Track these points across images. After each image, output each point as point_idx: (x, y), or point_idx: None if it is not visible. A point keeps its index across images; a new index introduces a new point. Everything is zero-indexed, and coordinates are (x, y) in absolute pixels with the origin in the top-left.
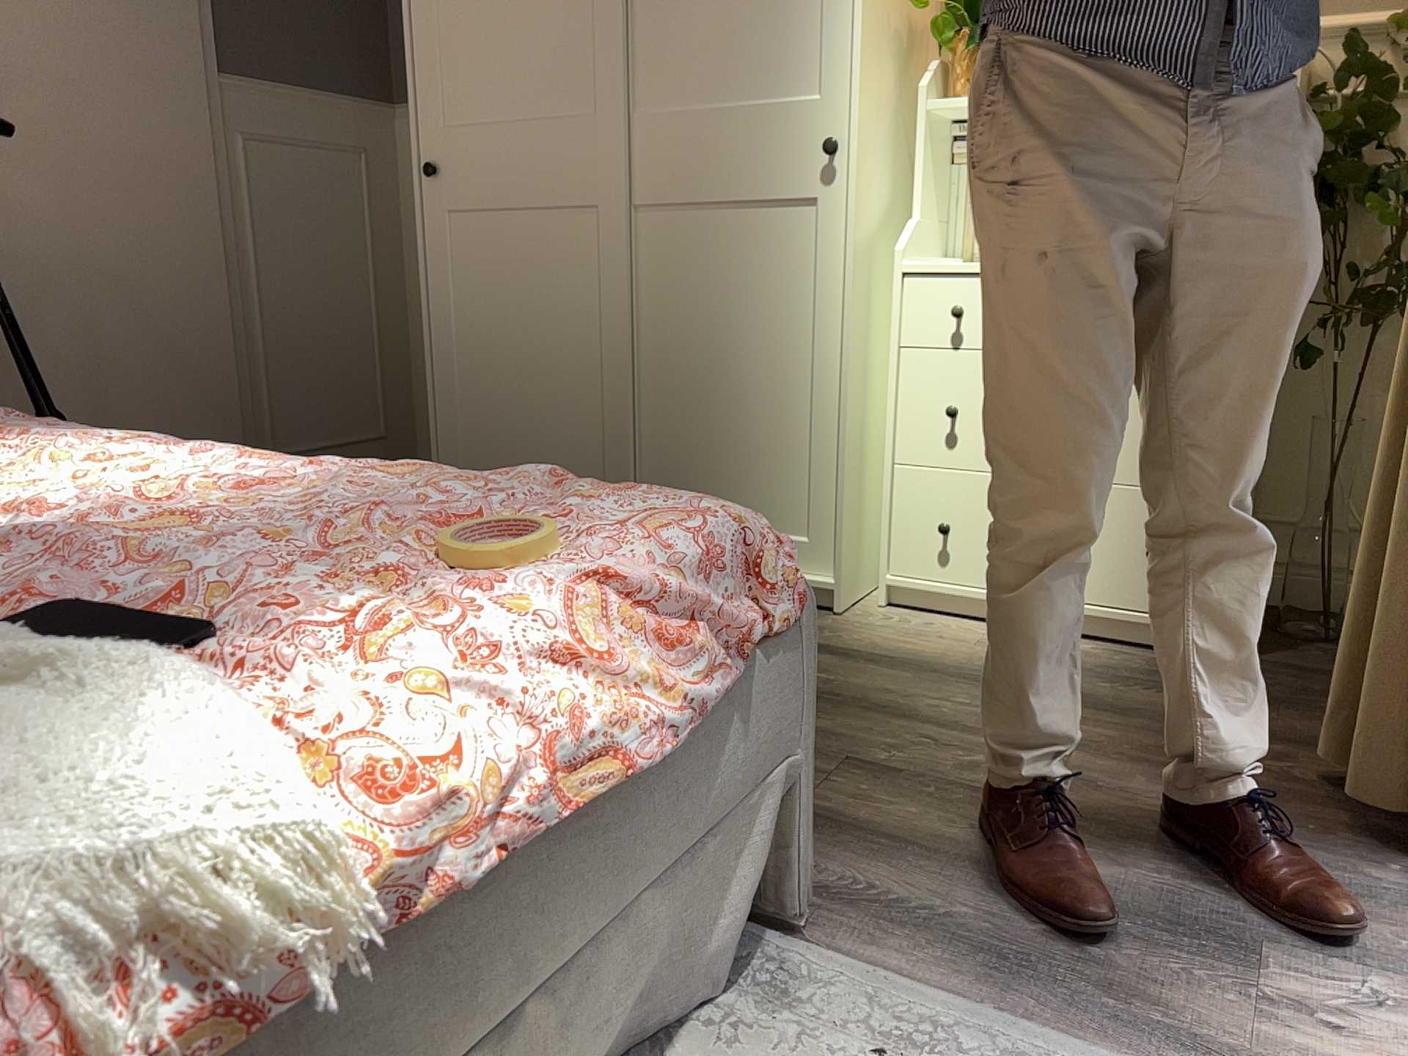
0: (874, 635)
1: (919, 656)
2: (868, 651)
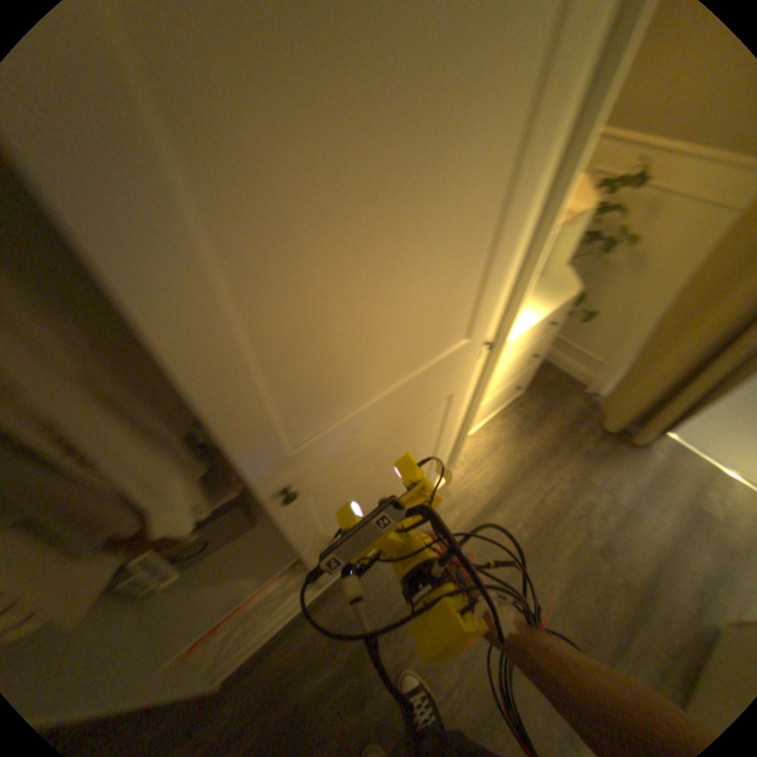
0: (471, 481)
1: (498, 477)
2: (490, 493)
